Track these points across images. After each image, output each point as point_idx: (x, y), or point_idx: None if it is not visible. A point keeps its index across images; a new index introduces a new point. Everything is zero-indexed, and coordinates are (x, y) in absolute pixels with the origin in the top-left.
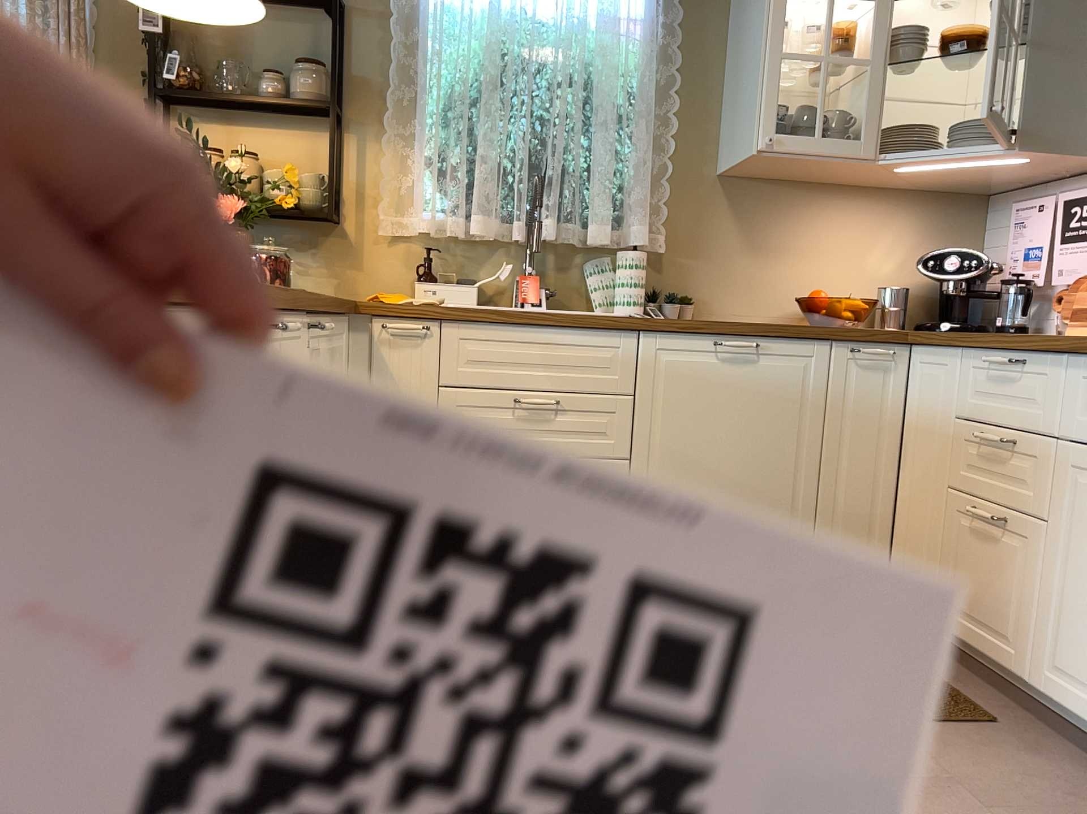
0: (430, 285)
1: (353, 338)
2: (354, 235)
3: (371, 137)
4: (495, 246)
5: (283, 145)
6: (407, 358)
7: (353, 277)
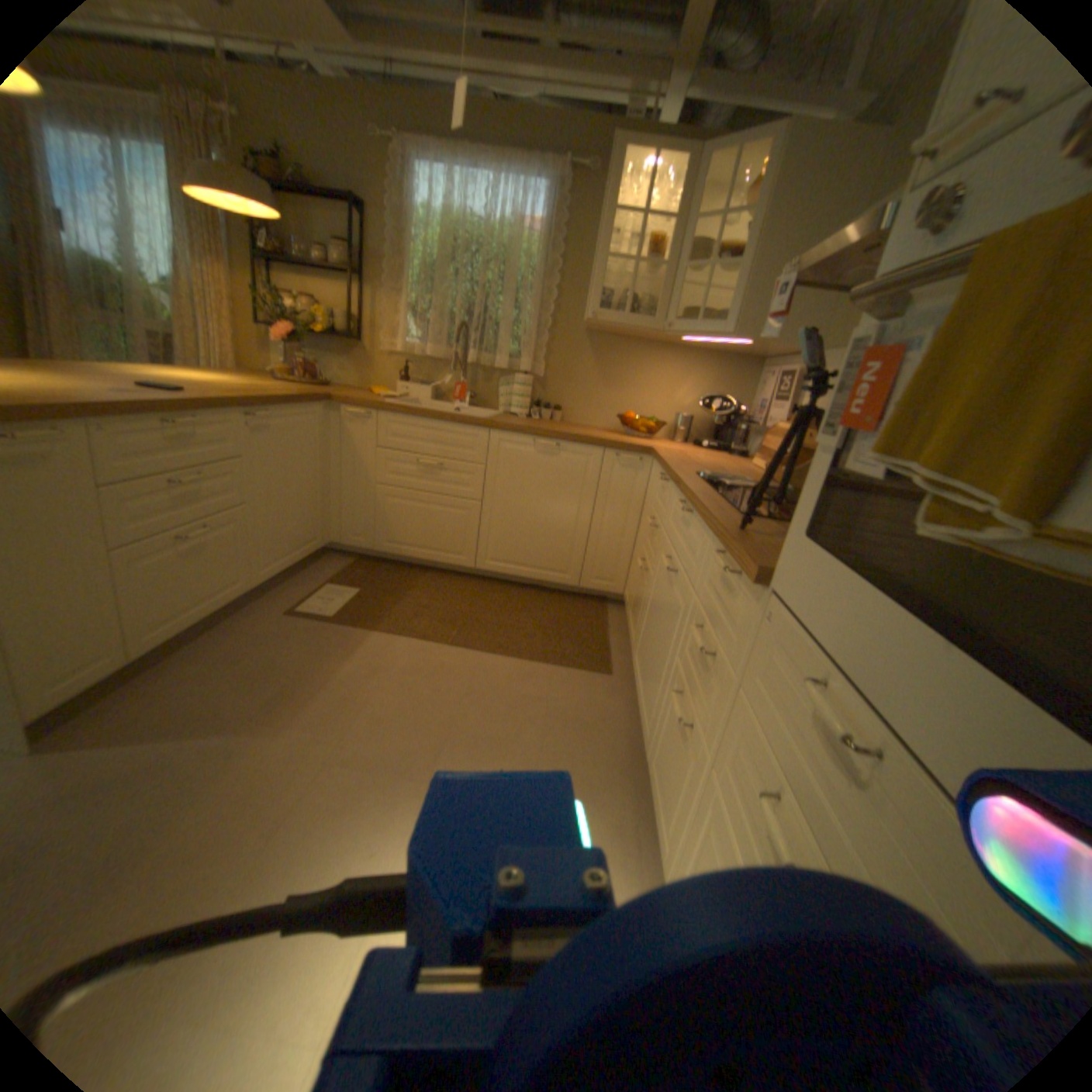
0: (404, 385)
1: (332, 415)
2: (368, 350)
3: (377, 289)
4: (447, 364)
5: (329, 291)
6: (360, 430)
7: (367, 375)
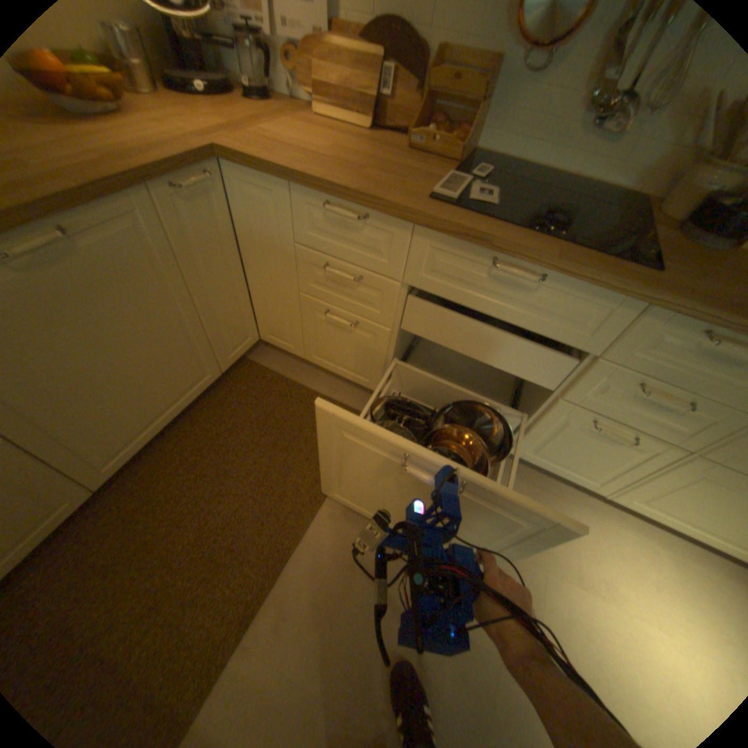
0: None
1: None
2: None
3: None
4: None
5: None
6: None
7: None
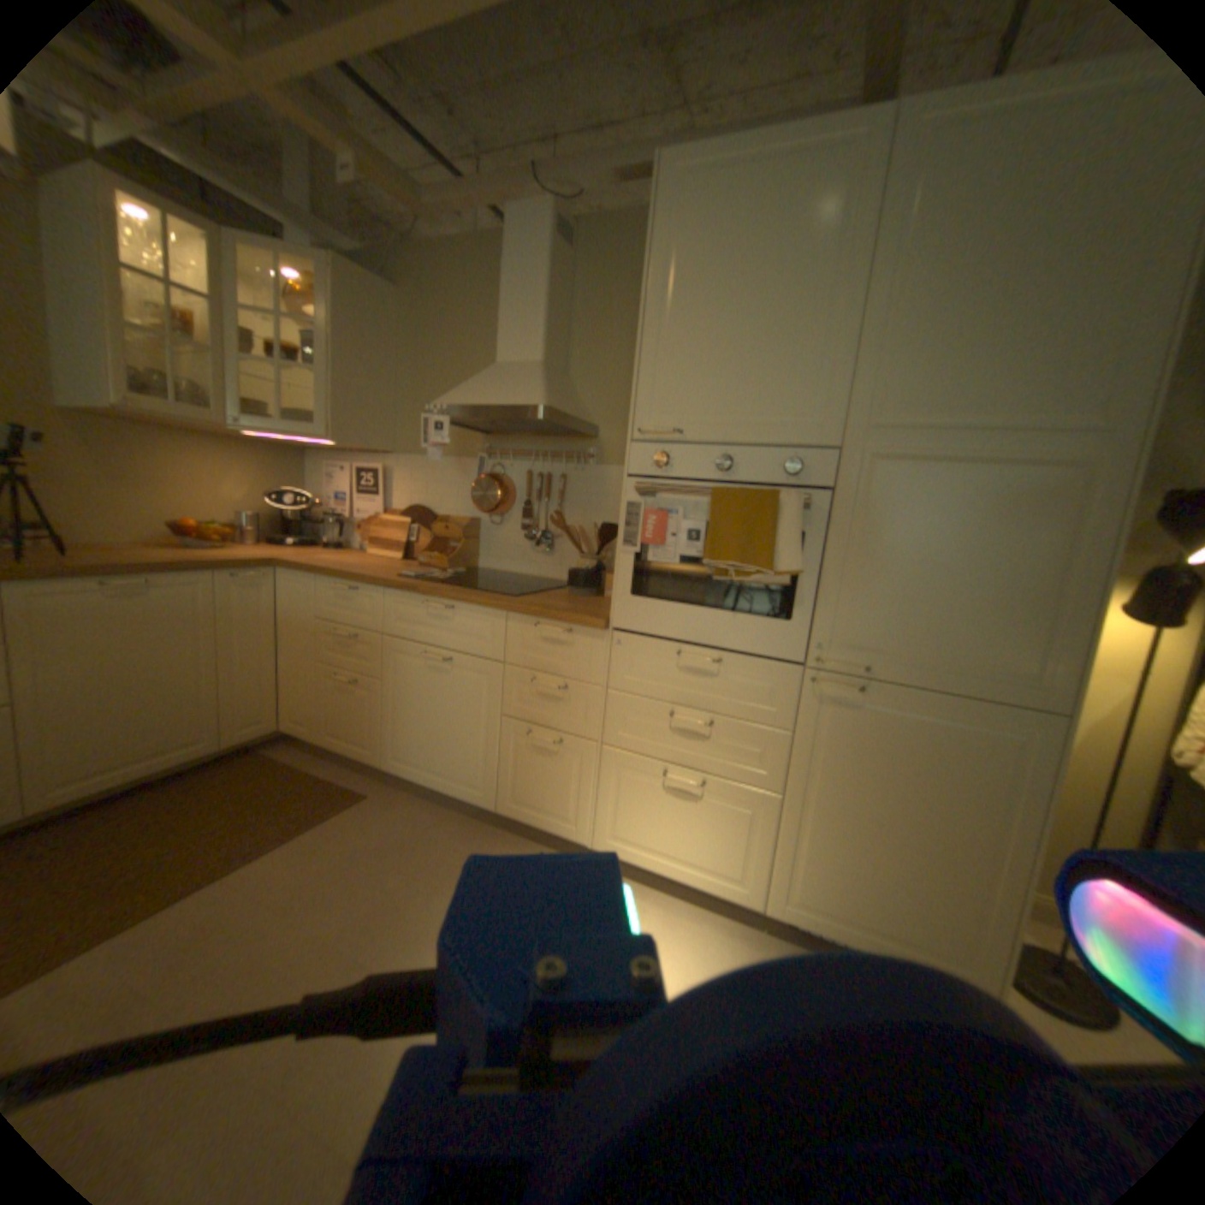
0: None
1: None
2: None
3: None
4: None
5: None
6: None
7: None
